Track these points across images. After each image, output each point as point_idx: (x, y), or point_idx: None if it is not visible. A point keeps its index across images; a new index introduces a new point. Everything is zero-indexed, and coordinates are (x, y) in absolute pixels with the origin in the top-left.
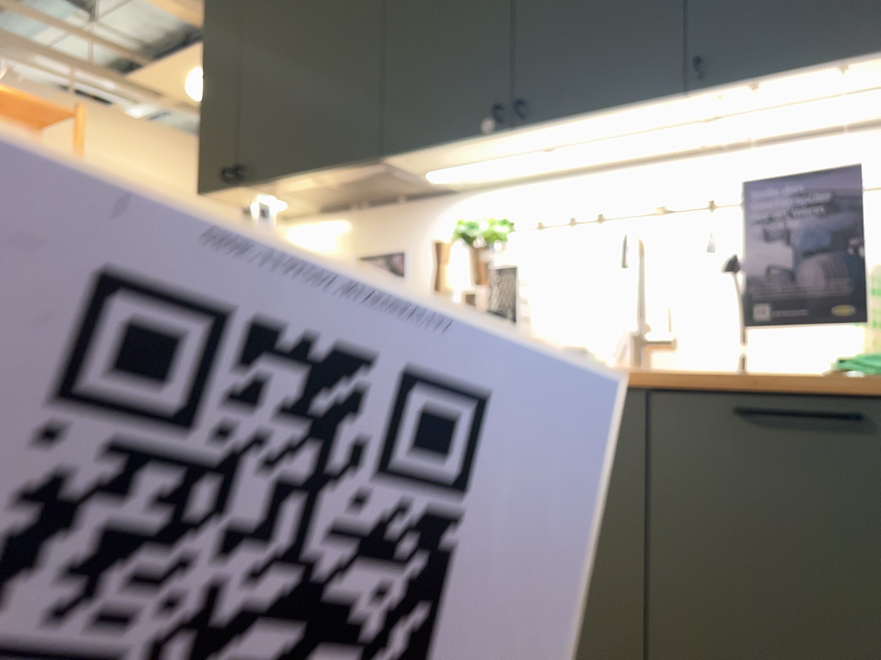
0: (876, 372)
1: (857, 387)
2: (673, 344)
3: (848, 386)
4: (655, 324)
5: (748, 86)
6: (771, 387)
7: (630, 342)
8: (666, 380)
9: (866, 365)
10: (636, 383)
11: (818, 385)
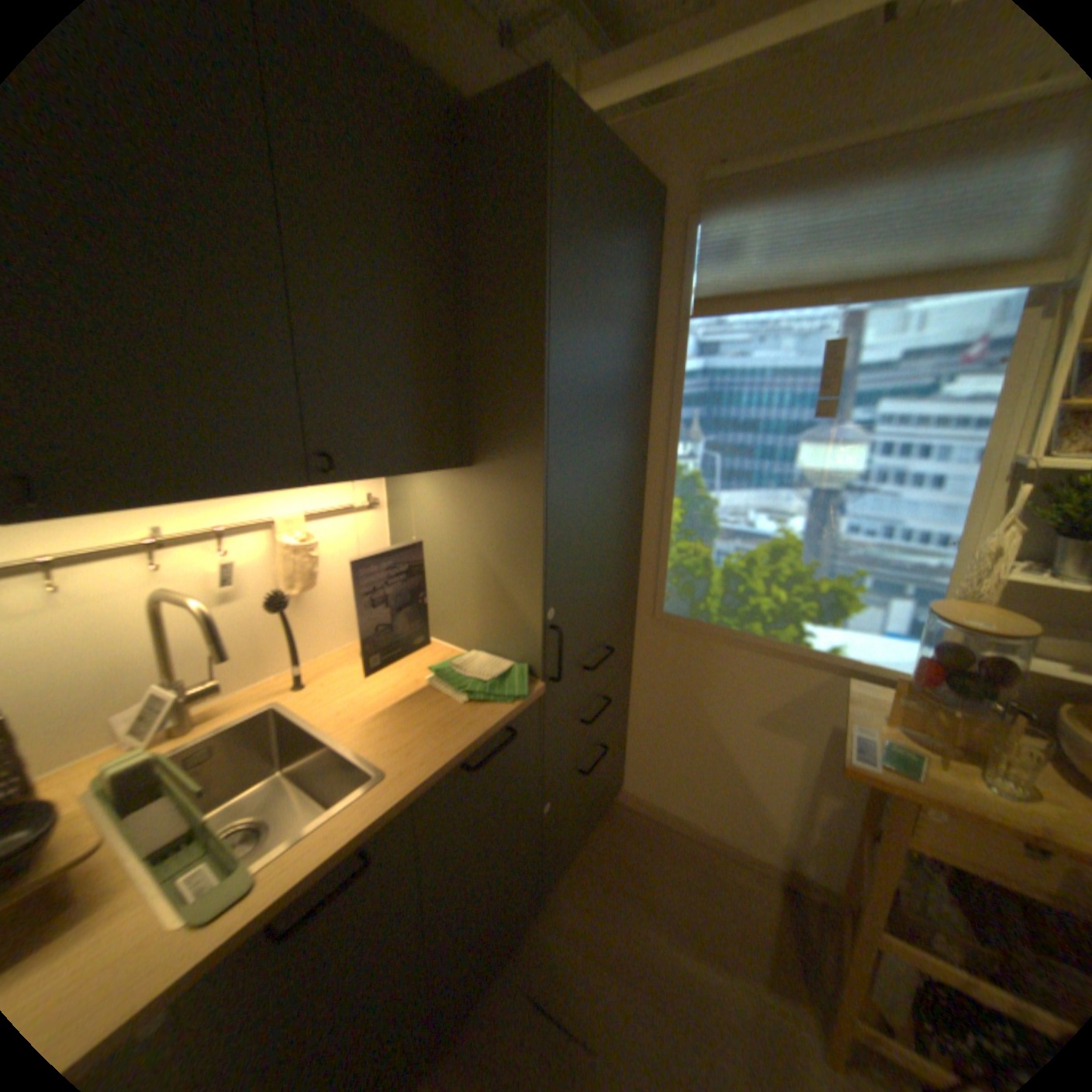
0: (500, 700)
1: (500, 716)
2: (211, 690)
3: (507, 721)
4: (179, 676)
5: (351, 478)
6: (477, 744)
7: (163, 712)
8: (427, 786)
9: (487, 695)
10: (405, 804)
11: (485, 724)
